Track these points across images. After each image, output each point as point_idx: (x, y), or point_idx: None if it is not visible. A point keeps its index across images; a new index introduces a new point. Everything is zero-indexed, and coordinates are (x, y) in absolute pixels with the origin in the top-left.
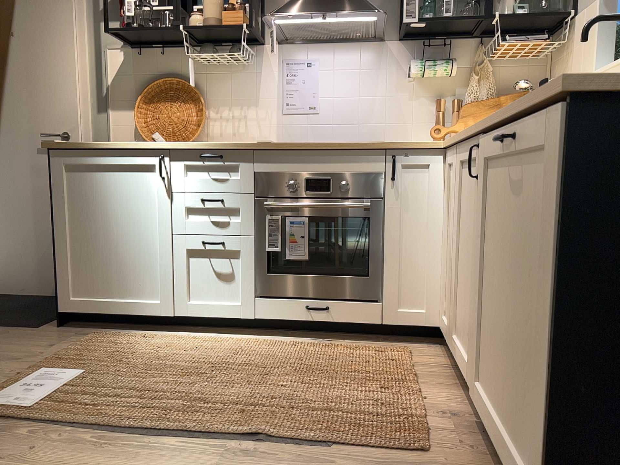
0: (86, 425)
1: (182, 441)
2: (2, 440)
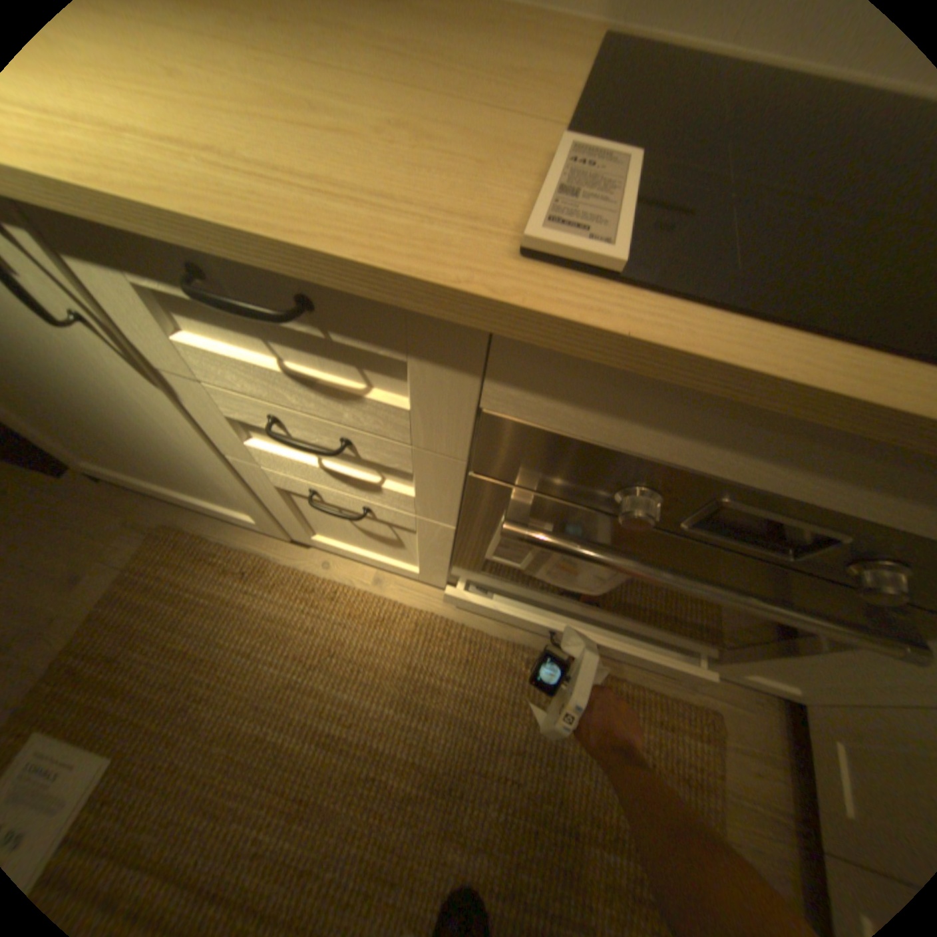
0: None
1: None
2: None
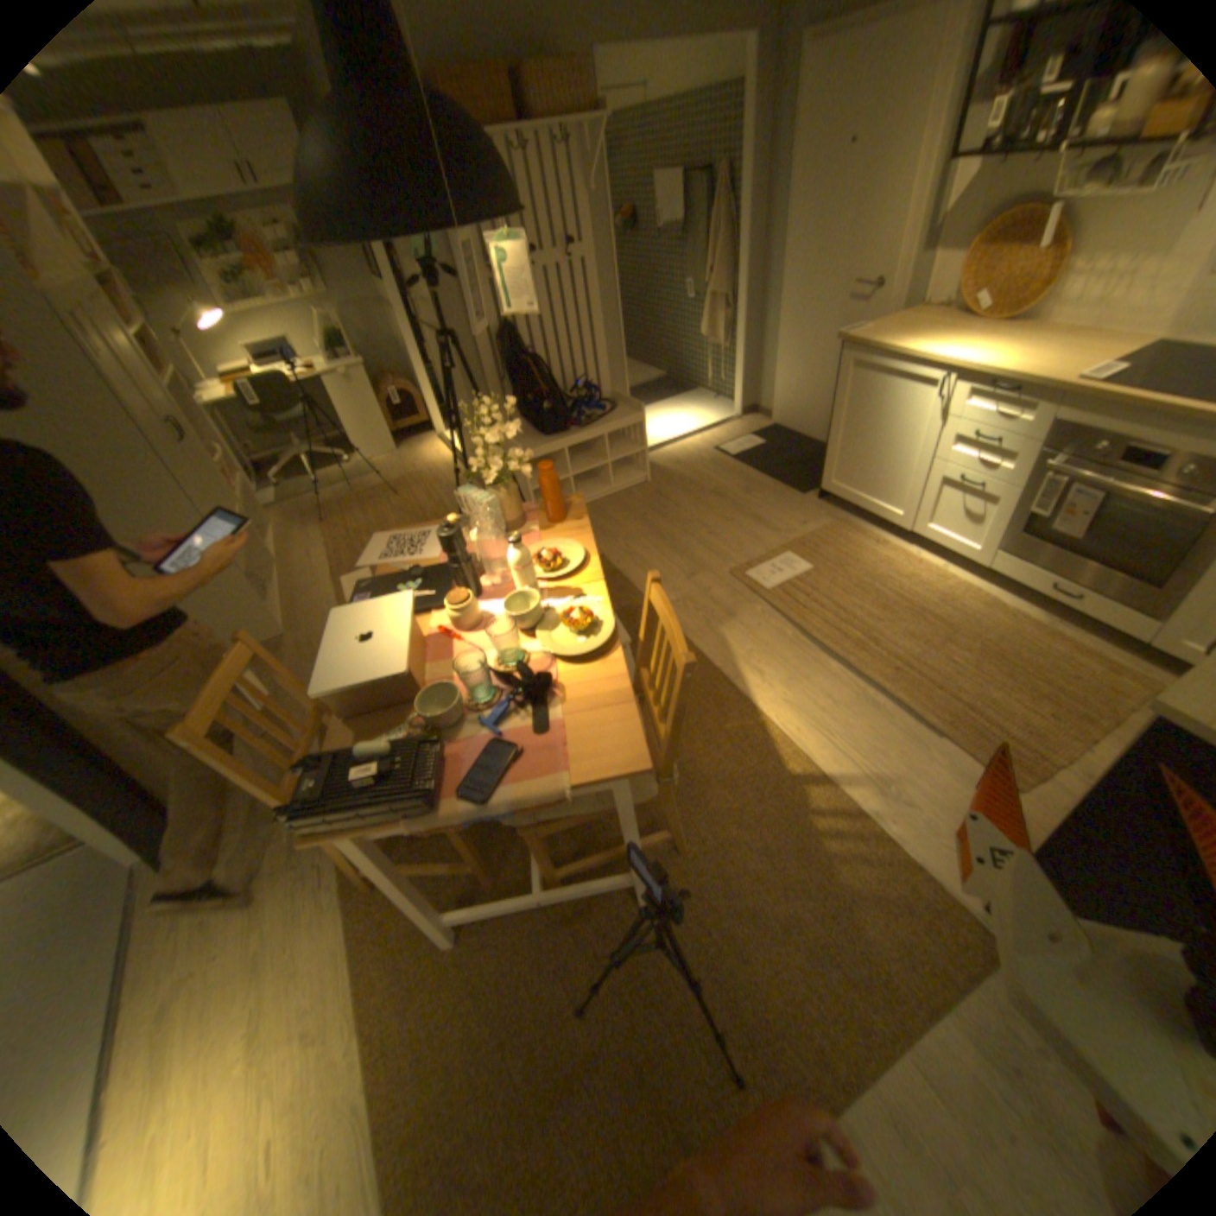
0: (792, 619)
1: (841, 664)
2: (747, 606)
